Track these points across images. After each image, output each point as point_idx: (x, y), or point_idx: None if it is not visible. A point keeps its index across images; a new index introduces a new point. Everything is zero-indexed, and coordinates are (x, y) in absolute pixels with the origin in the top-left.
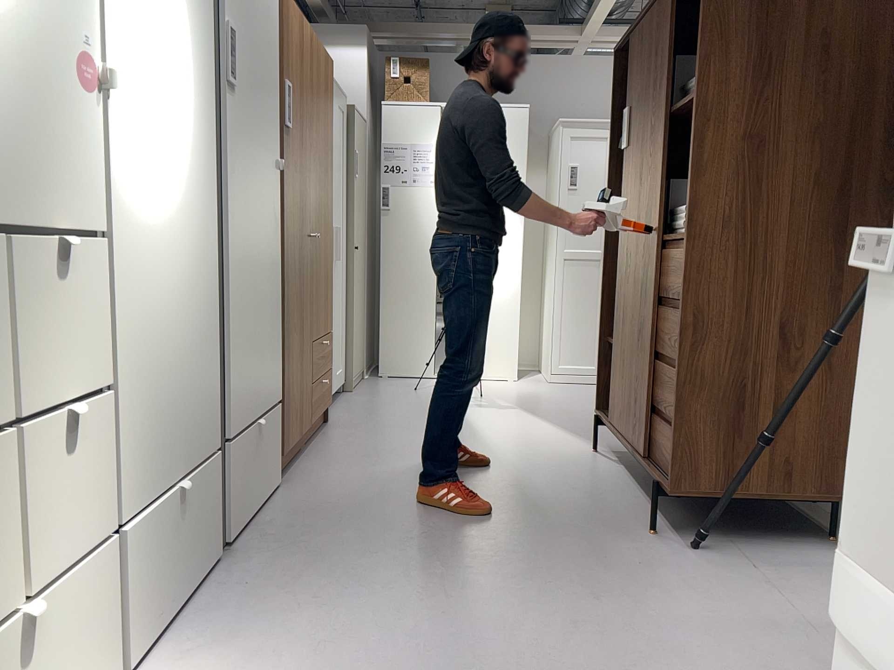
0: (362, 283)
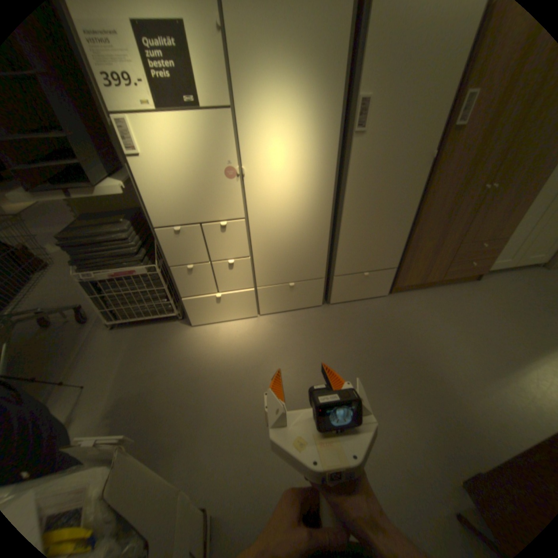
0: None
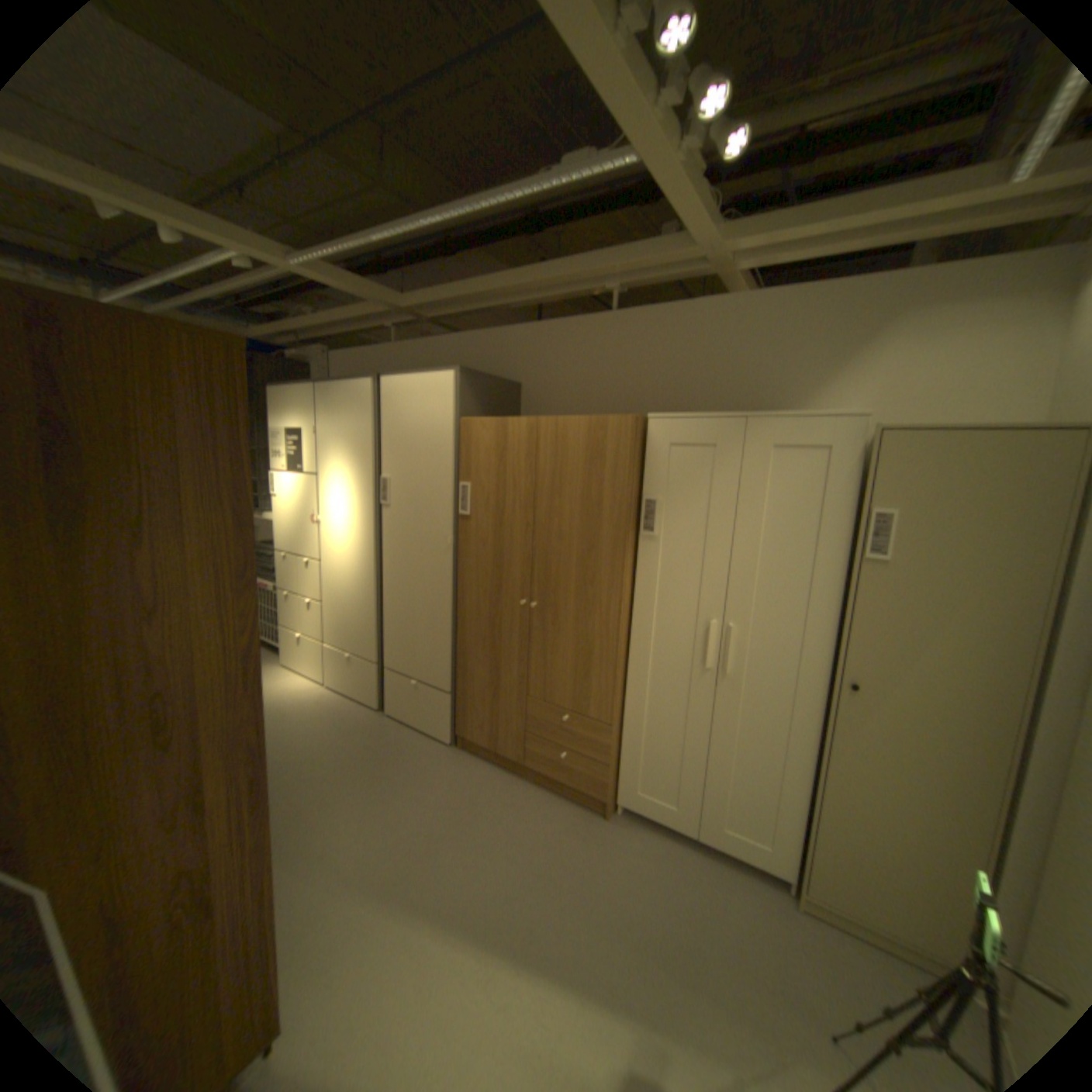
0: (949, 785)
